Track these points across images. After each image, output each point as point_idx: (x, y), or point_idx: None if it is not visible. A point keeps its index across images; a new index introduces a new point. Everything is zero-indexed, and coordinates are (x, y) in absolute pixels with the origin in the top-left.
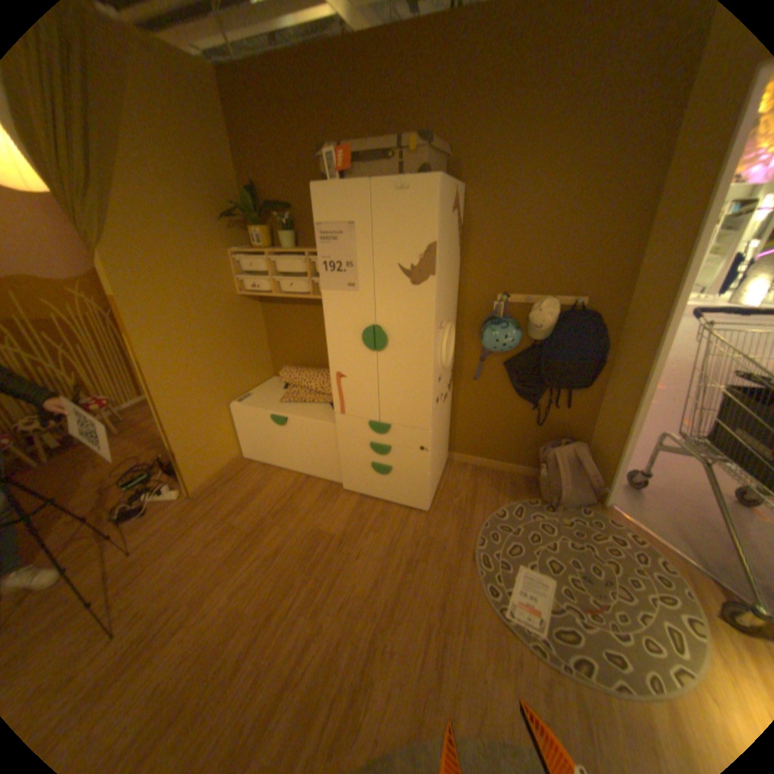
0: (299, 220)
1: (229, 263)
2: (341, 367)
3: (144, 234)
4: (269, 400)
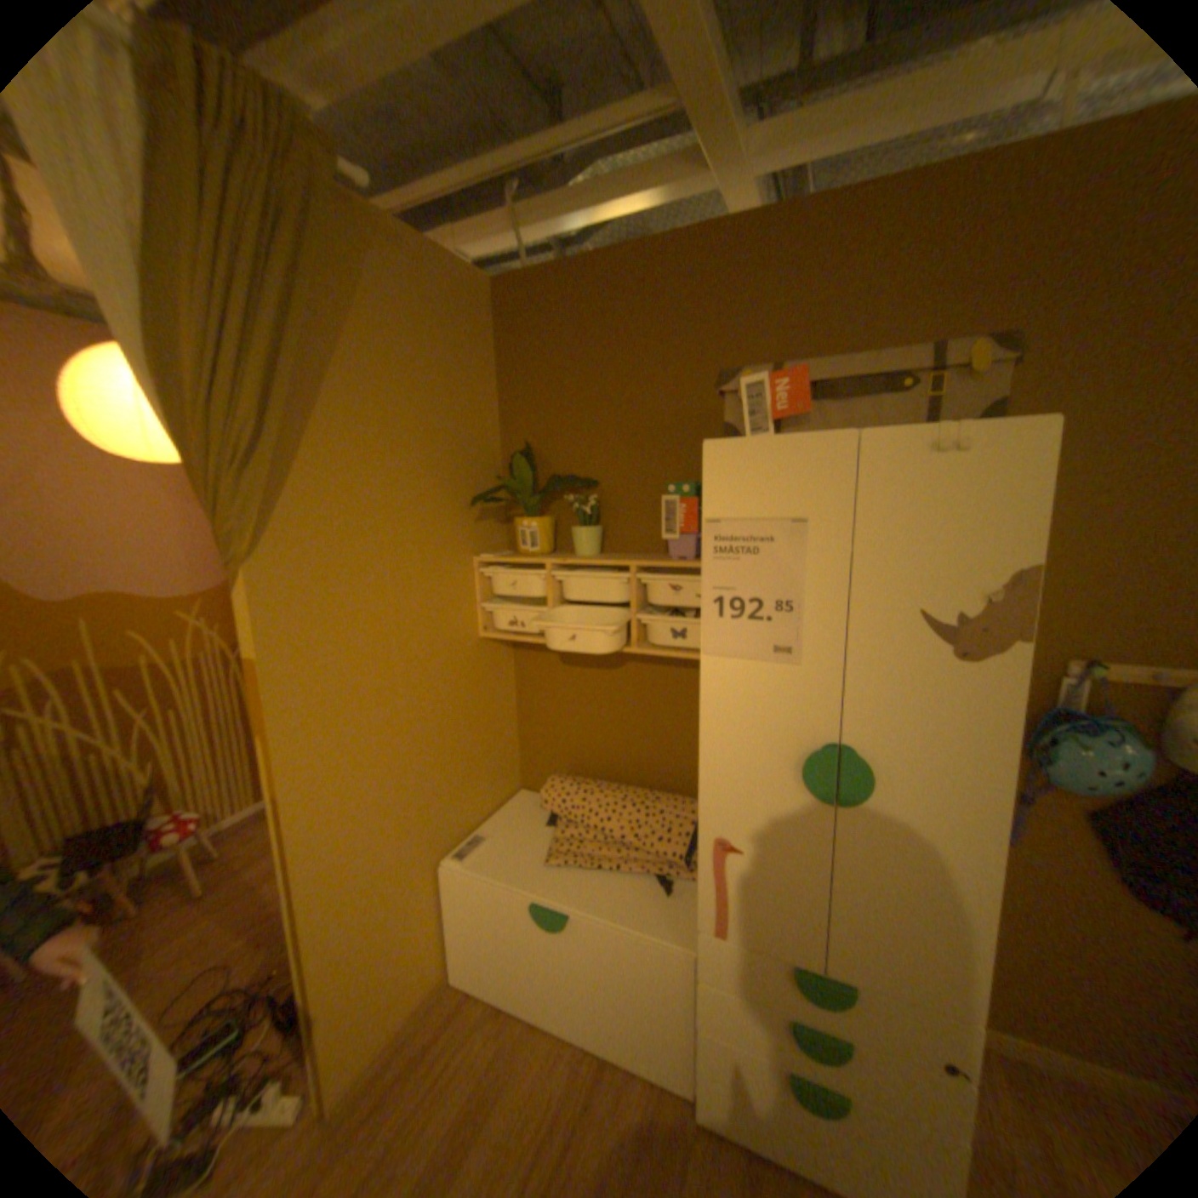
0: (612, 504)
1: (474, 579)
2: (732, 828)
3: (339, 533)
4: (522, 854)
